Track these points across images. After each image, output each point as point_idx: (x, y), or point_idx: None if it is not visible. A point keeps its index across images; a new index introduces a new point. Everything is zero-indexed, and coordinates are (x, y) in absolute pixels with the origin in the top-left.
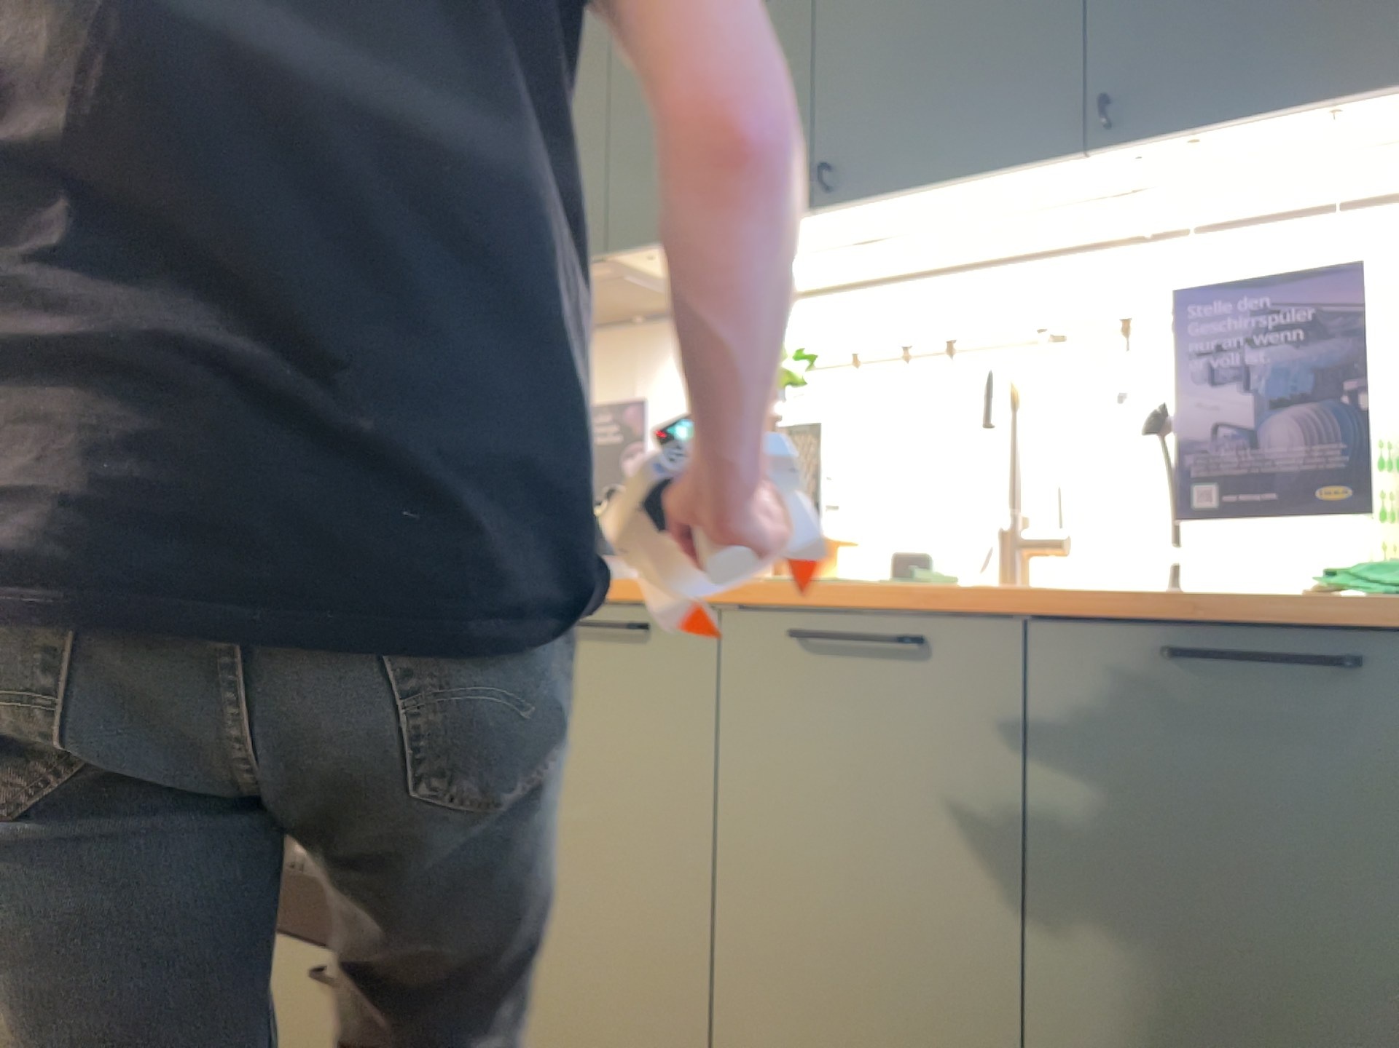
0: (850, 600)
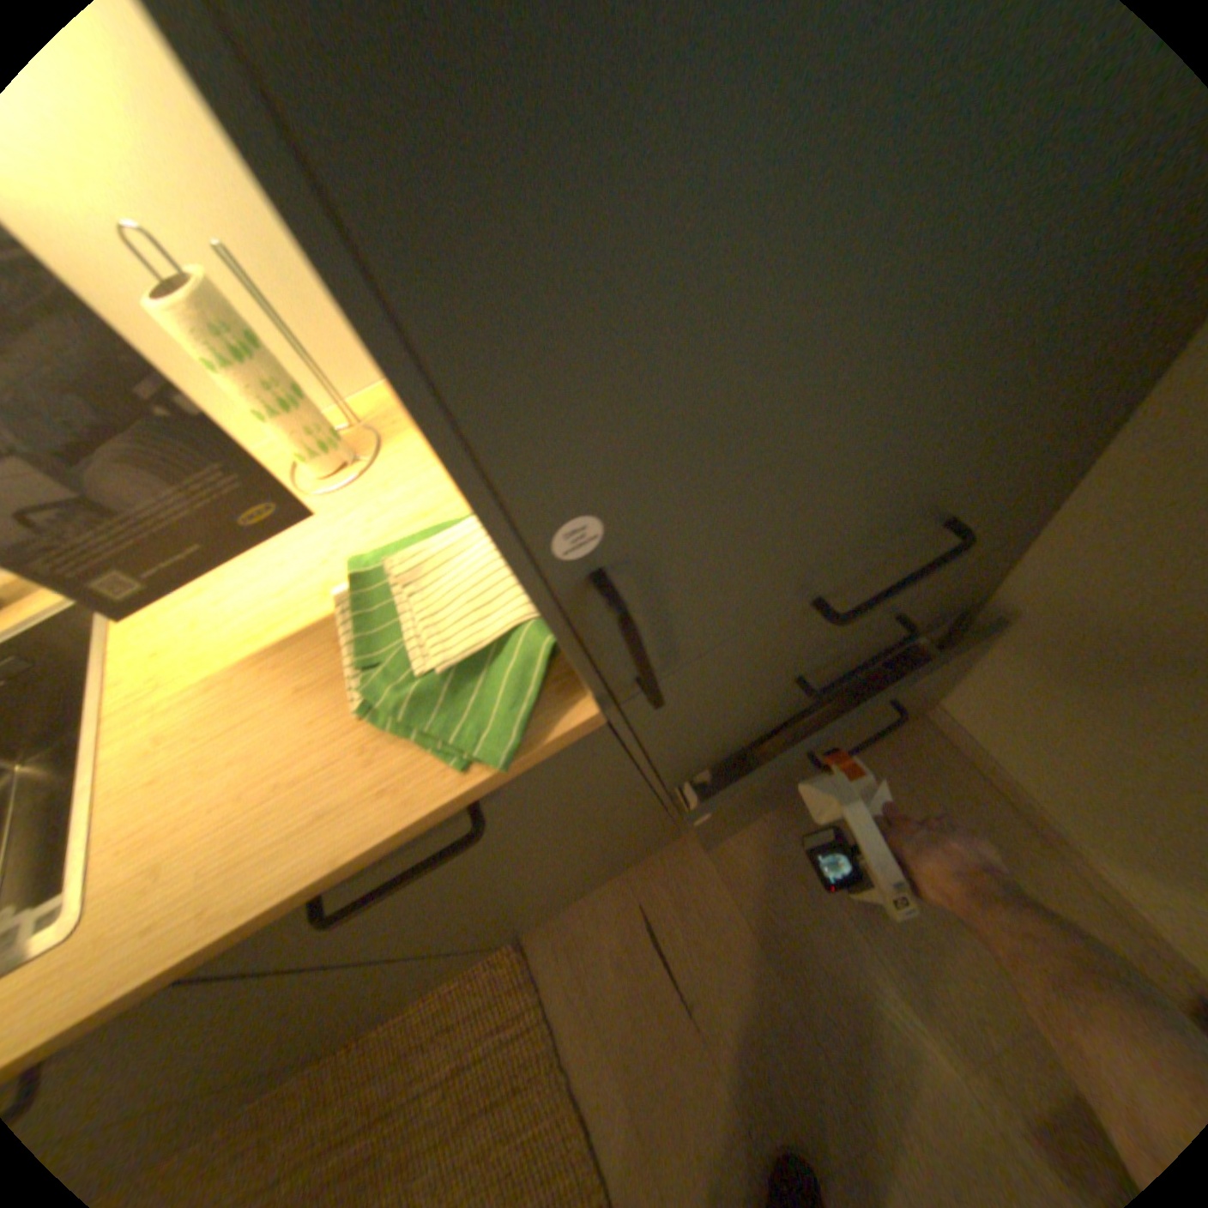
0: None
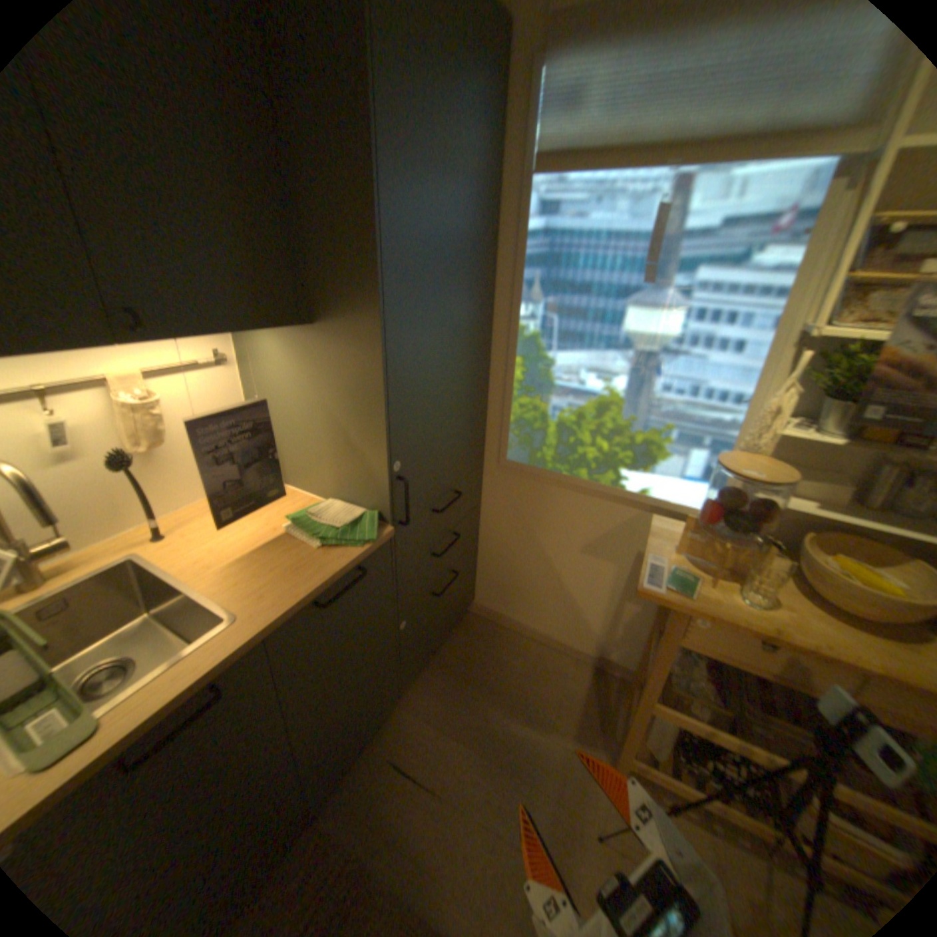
0: (149, 714)
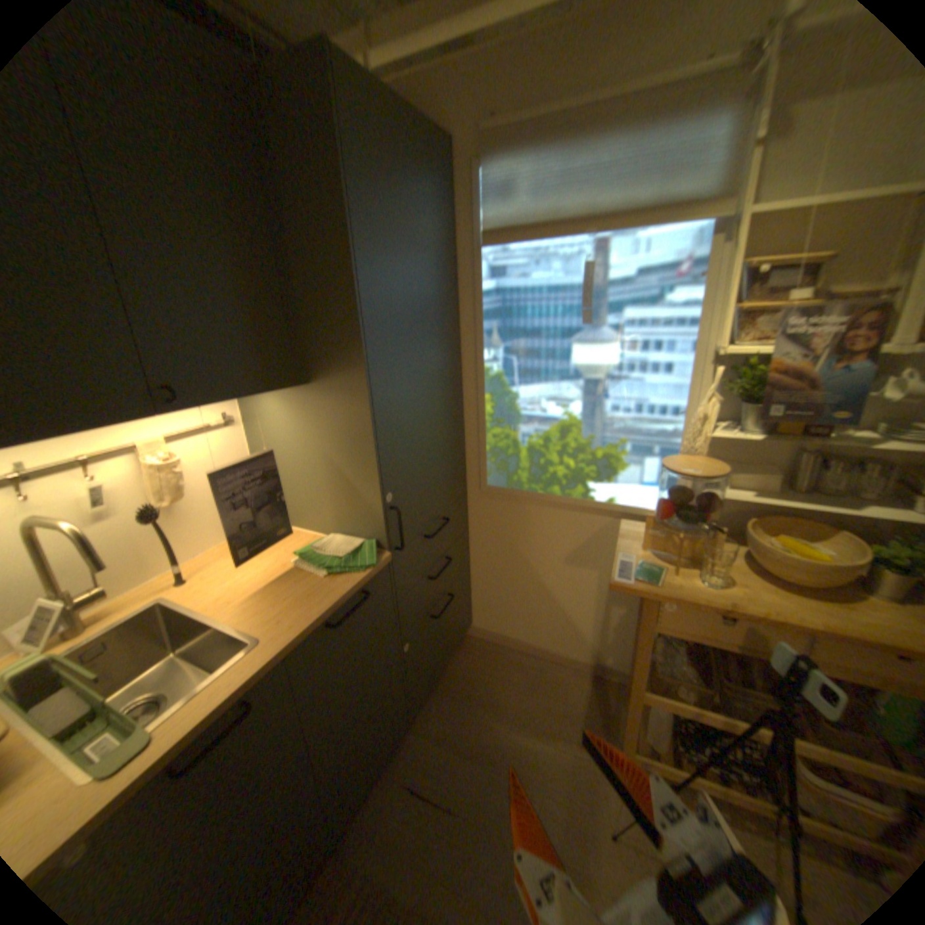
0: (191, 727)
